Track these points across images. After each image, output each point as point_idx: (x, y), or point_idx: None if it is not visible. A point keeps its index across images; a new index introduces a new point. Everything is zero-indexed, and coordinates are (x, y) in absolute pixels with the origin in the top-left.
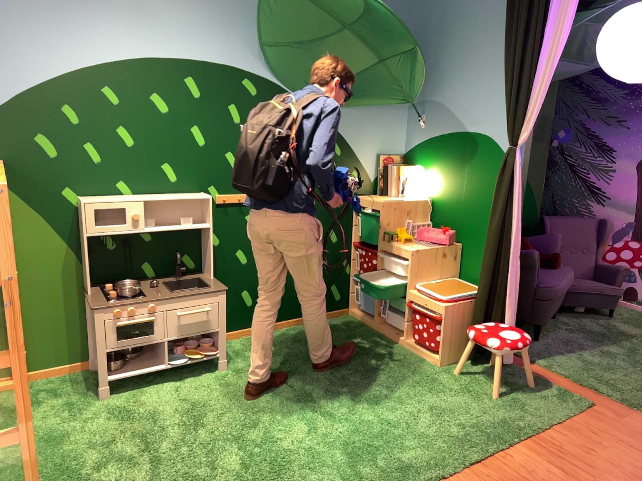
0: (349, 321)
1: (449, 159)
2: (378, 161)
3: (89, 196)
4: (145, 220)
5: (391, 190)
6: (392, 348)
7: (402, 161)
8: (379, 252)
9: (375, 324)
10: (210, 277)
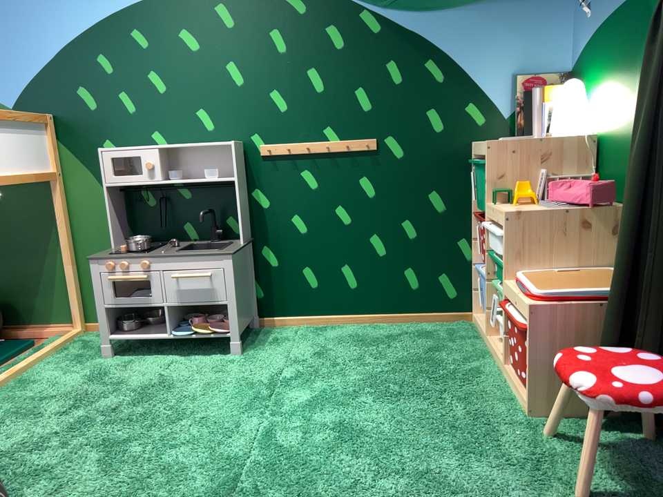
0: (462, 330)
1: (621, 49)
2: (516, 83)
3: (121, 147)
4: (157, 169)
5: (534, 127)
6: (480, 376)
7: (568, 80)
8: (490, 223)
9: (488, 337)
10: (238, 242)
